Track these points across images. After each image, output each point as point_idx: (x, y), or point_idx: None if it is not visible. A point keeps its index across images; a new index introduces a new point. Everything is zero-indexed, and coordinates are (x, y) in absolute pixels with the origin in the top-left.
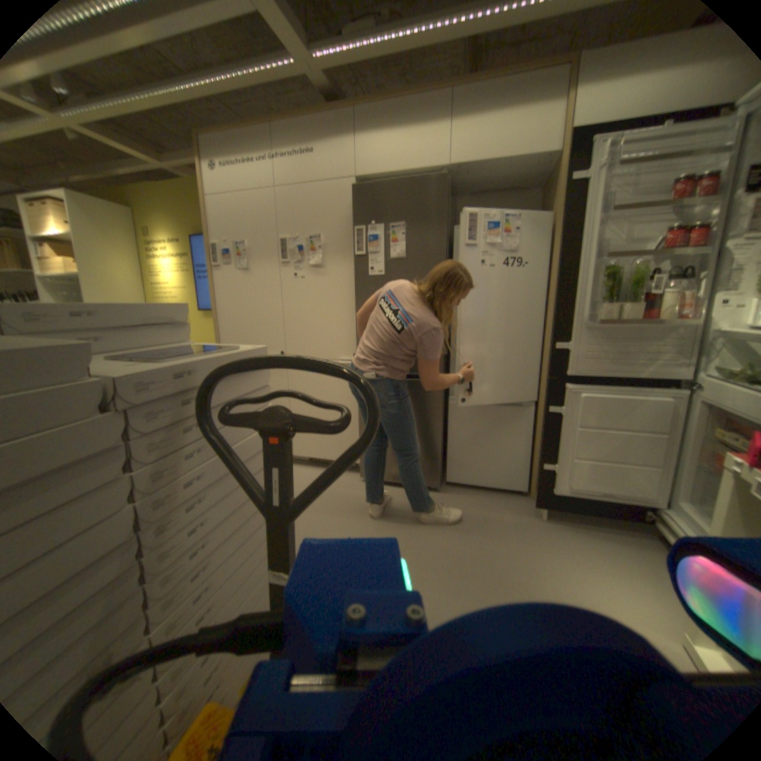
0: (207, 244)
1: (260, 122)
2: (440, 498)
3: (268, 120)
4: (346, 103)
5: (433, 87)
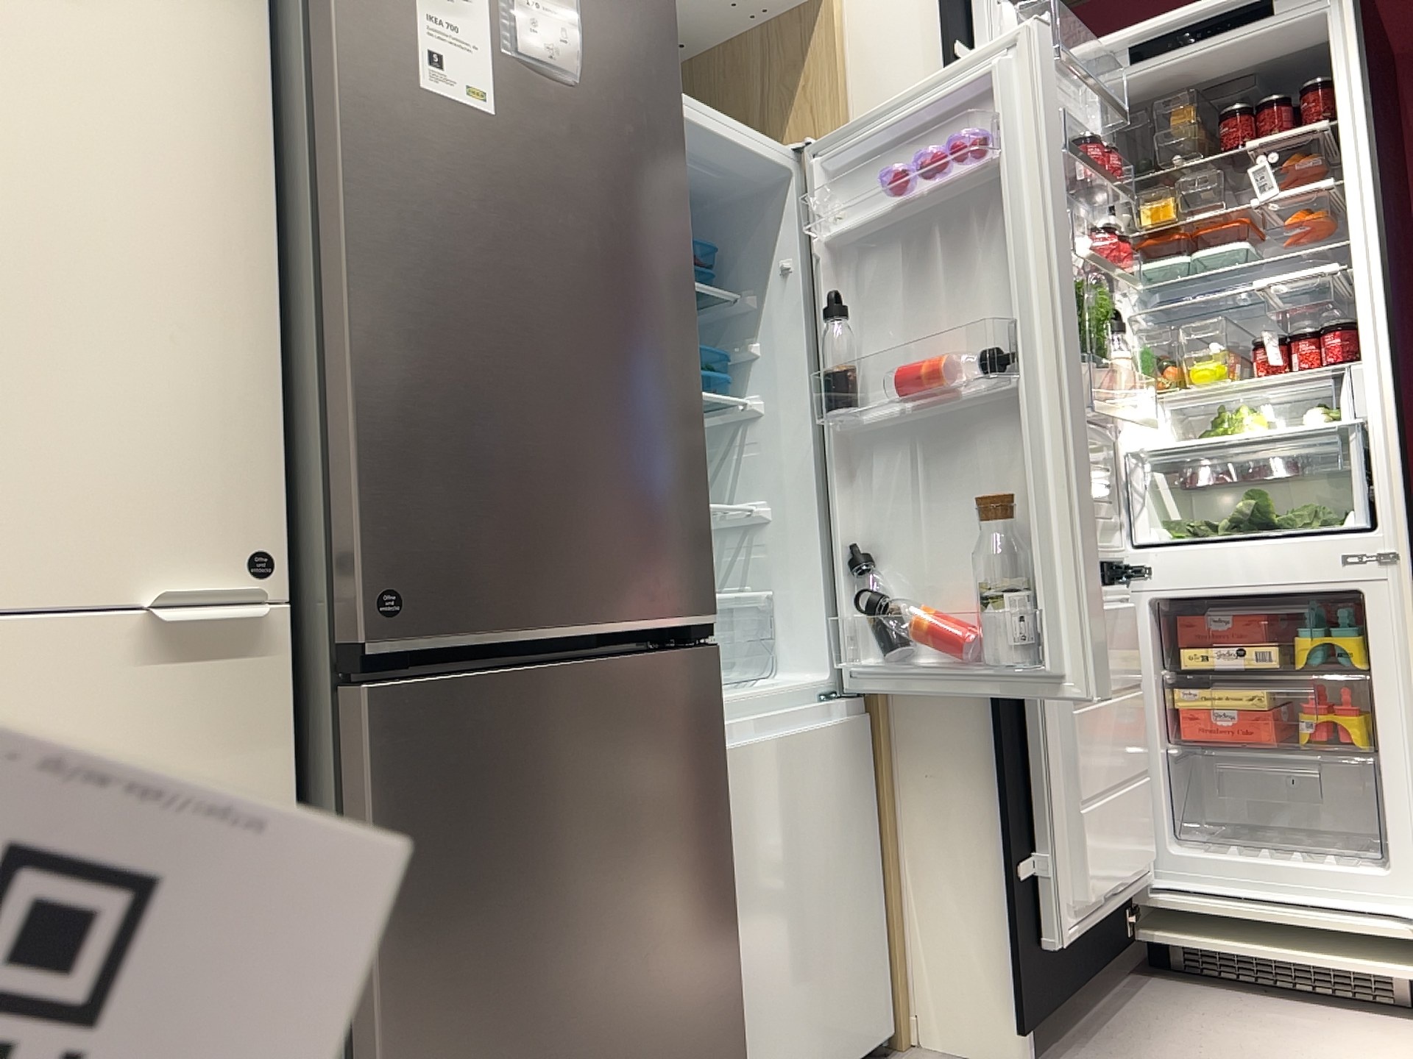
0: None
1: None
2: None
3: None
4: None
5: None
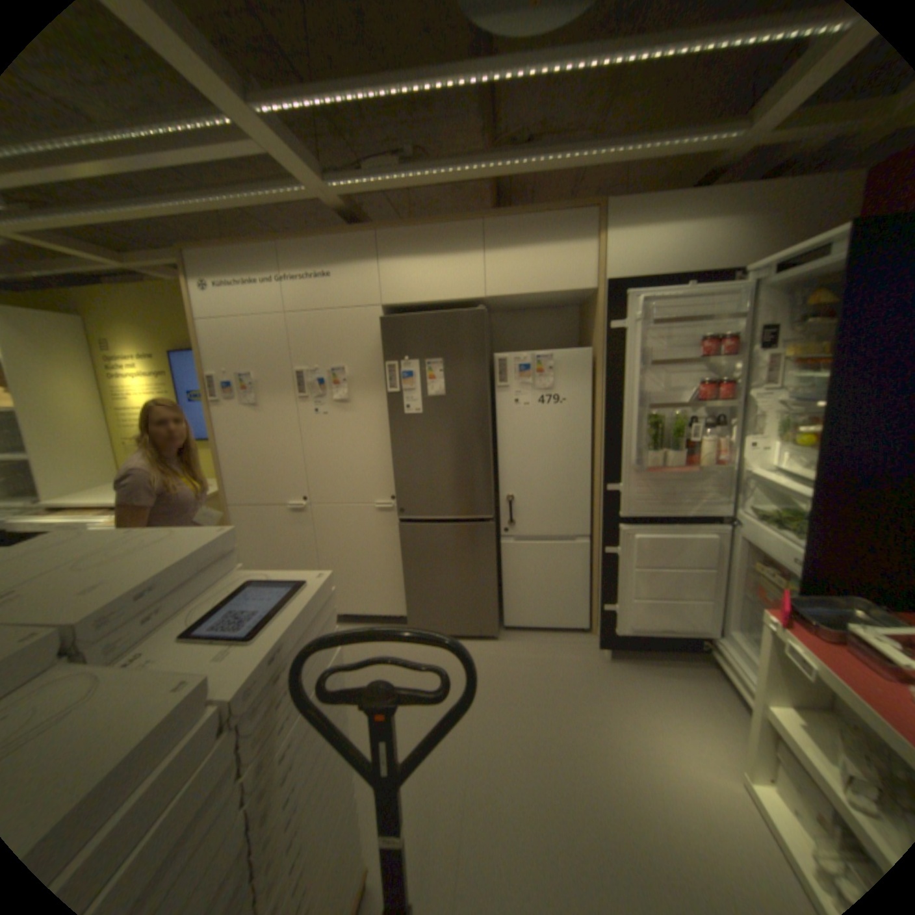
0: (204, 376)
1: (266, 241)
2: (501, 648)
3: (275, 238)
4: (368, 227)
5: (465, 218)
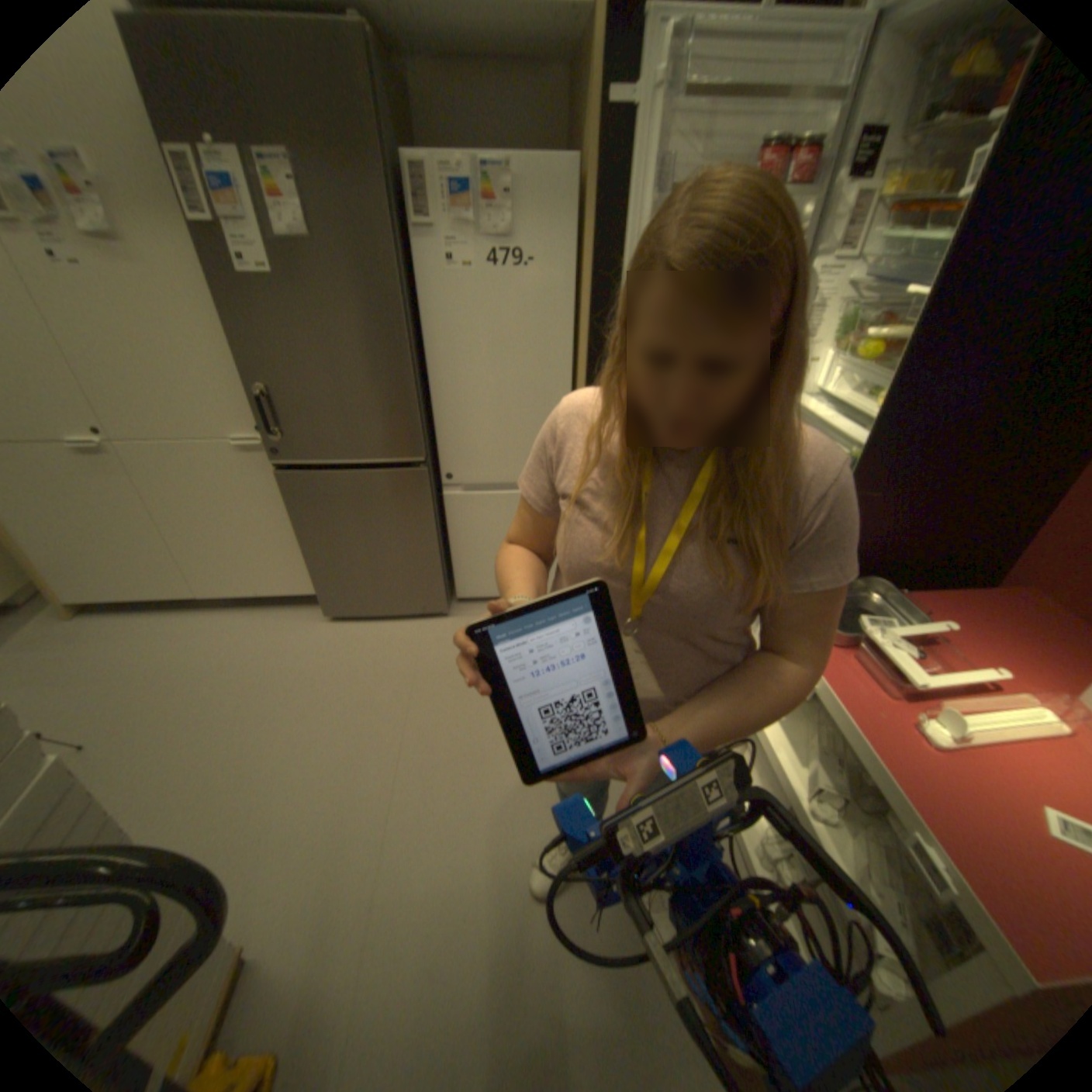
0: None
1: None
2: (450, 627)
3: None
4: None
5: None
